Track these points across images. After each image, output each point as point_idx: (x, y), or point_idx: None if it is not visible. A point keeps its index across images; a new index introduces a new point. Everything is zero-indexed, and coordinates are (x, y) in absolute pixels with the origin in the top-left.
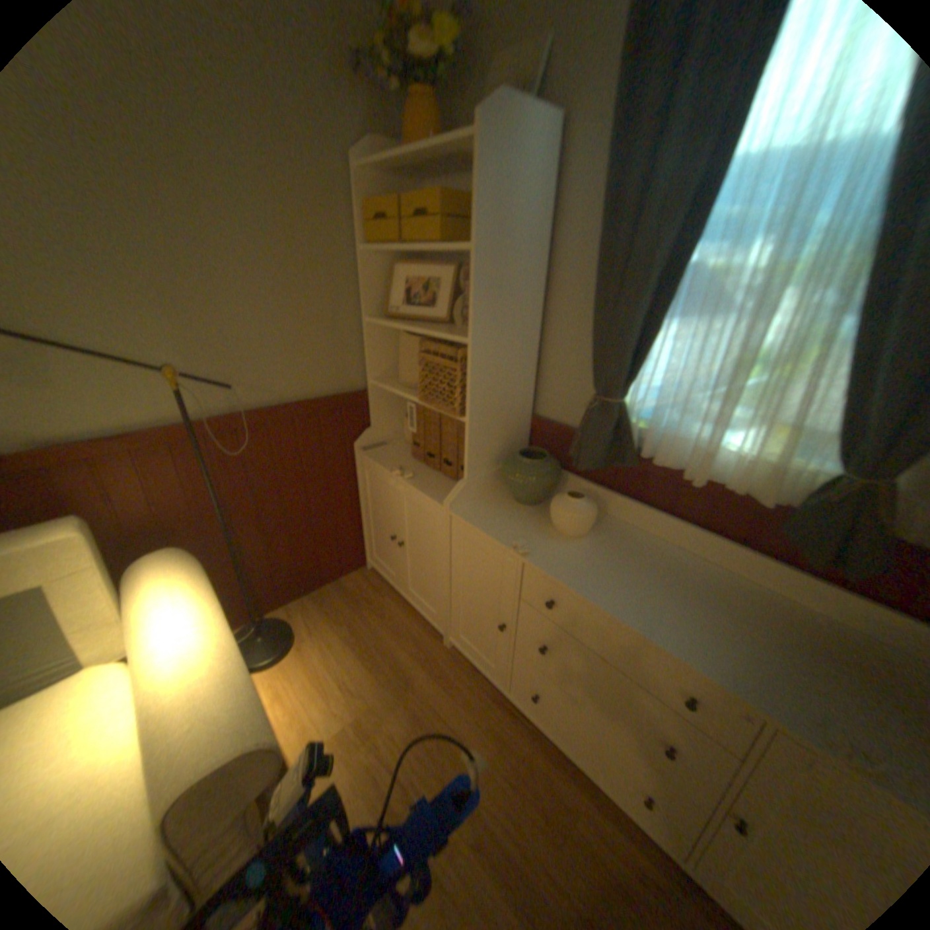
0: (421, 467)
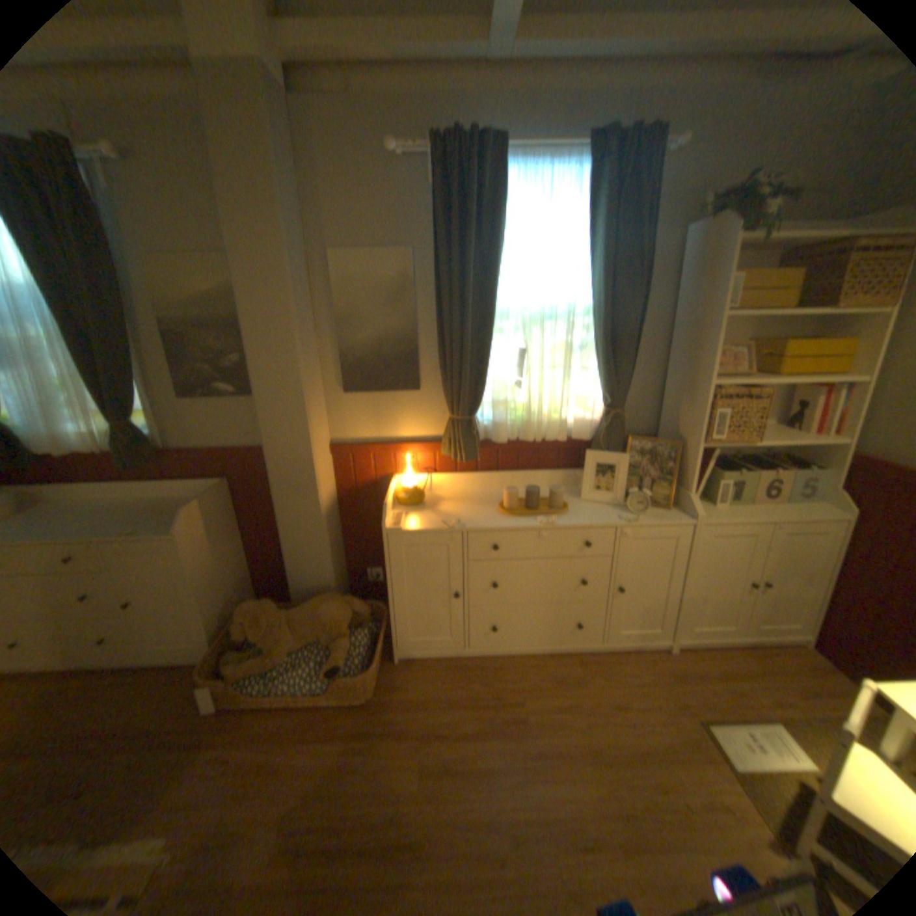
0: None
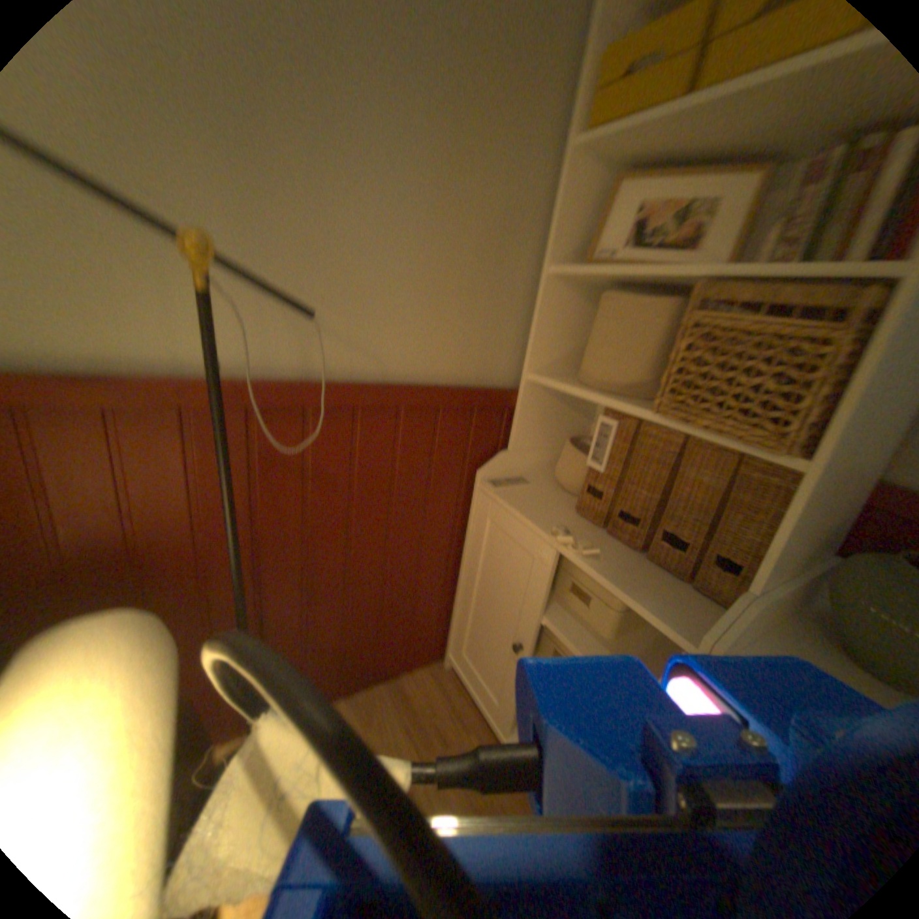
0: (603, 535)
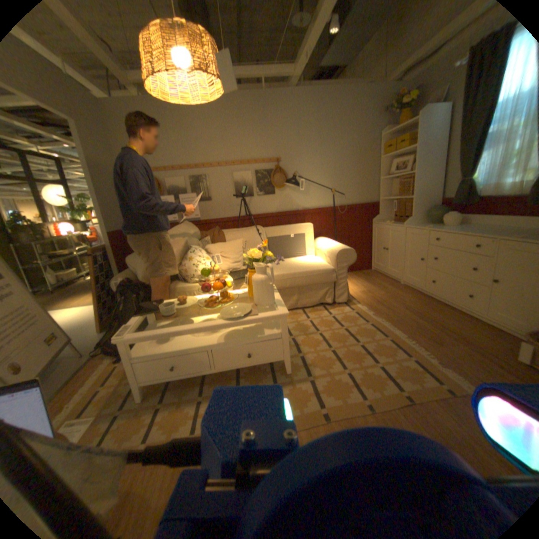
0: (396, 222)
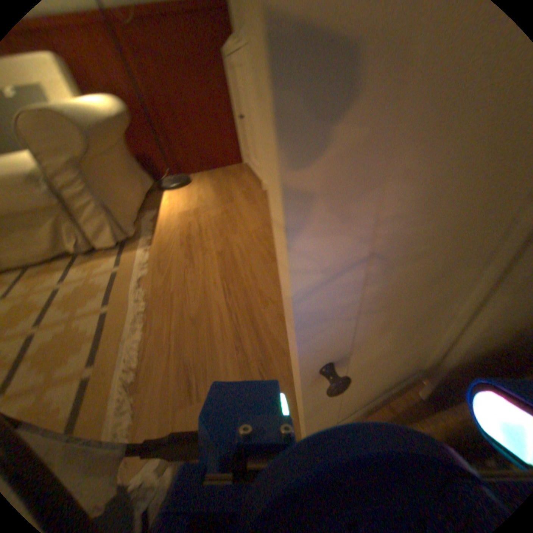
0: None
